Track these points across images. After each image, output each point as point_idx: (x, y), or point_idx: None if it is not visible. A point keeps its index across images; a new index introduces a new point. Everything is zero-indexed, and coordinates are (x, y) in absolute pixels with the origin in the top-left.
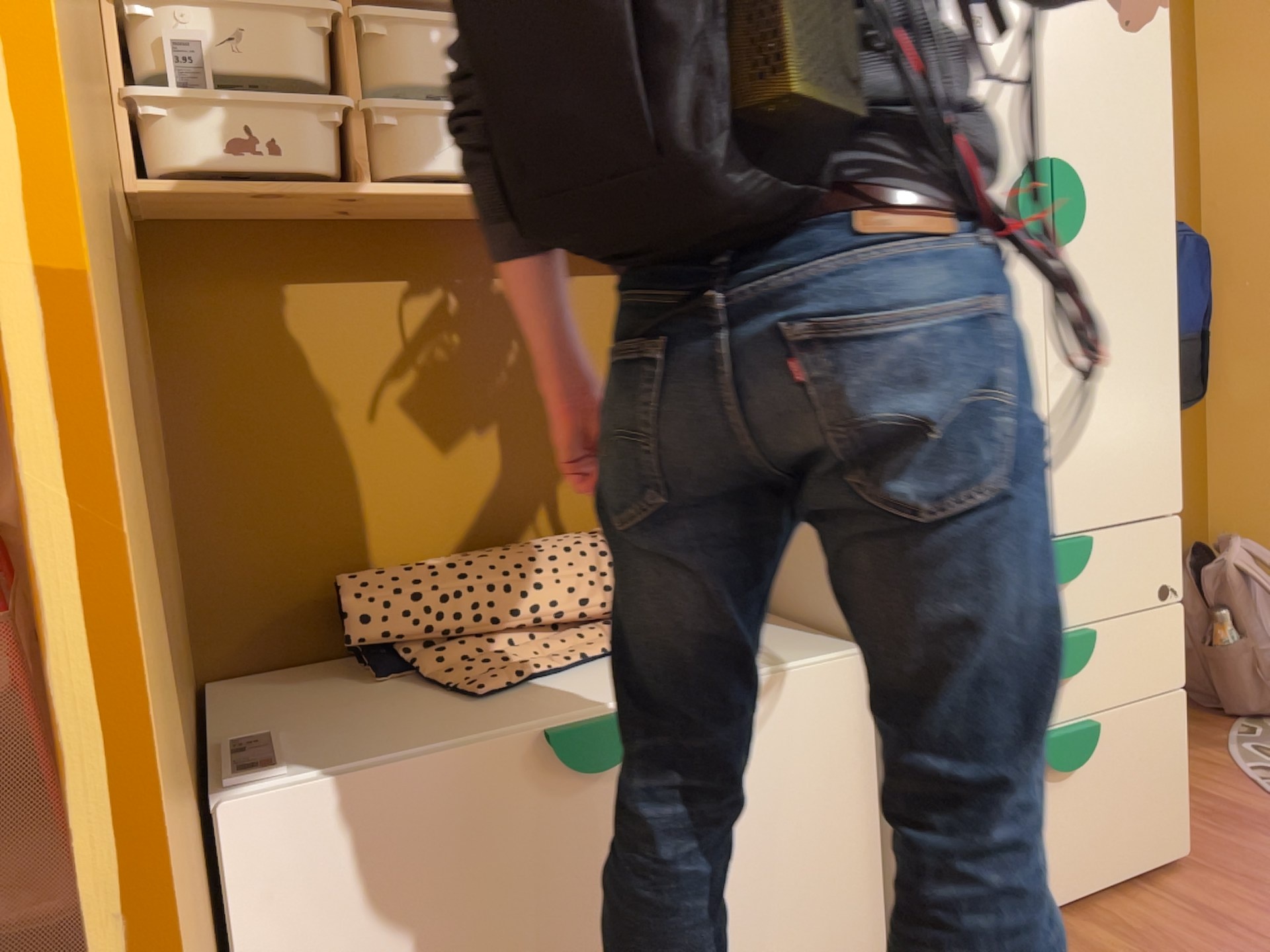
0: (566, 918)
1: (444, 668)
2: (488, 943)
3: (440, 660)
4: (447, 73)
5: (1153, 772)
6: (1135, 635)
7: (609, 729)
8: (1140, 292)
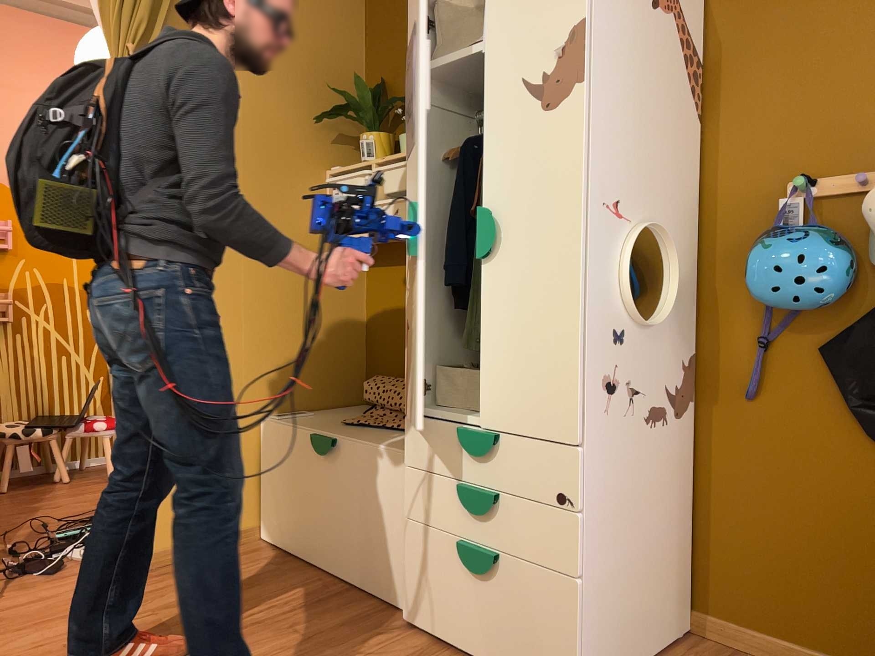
0: (314, 504)
1: (367, 416)
2: (298, 497)
3: (371, 413)
4: (396, 186)
5: (545, 624)
6: (535, 518)
7: (322, 439)
8: (548, 283)
